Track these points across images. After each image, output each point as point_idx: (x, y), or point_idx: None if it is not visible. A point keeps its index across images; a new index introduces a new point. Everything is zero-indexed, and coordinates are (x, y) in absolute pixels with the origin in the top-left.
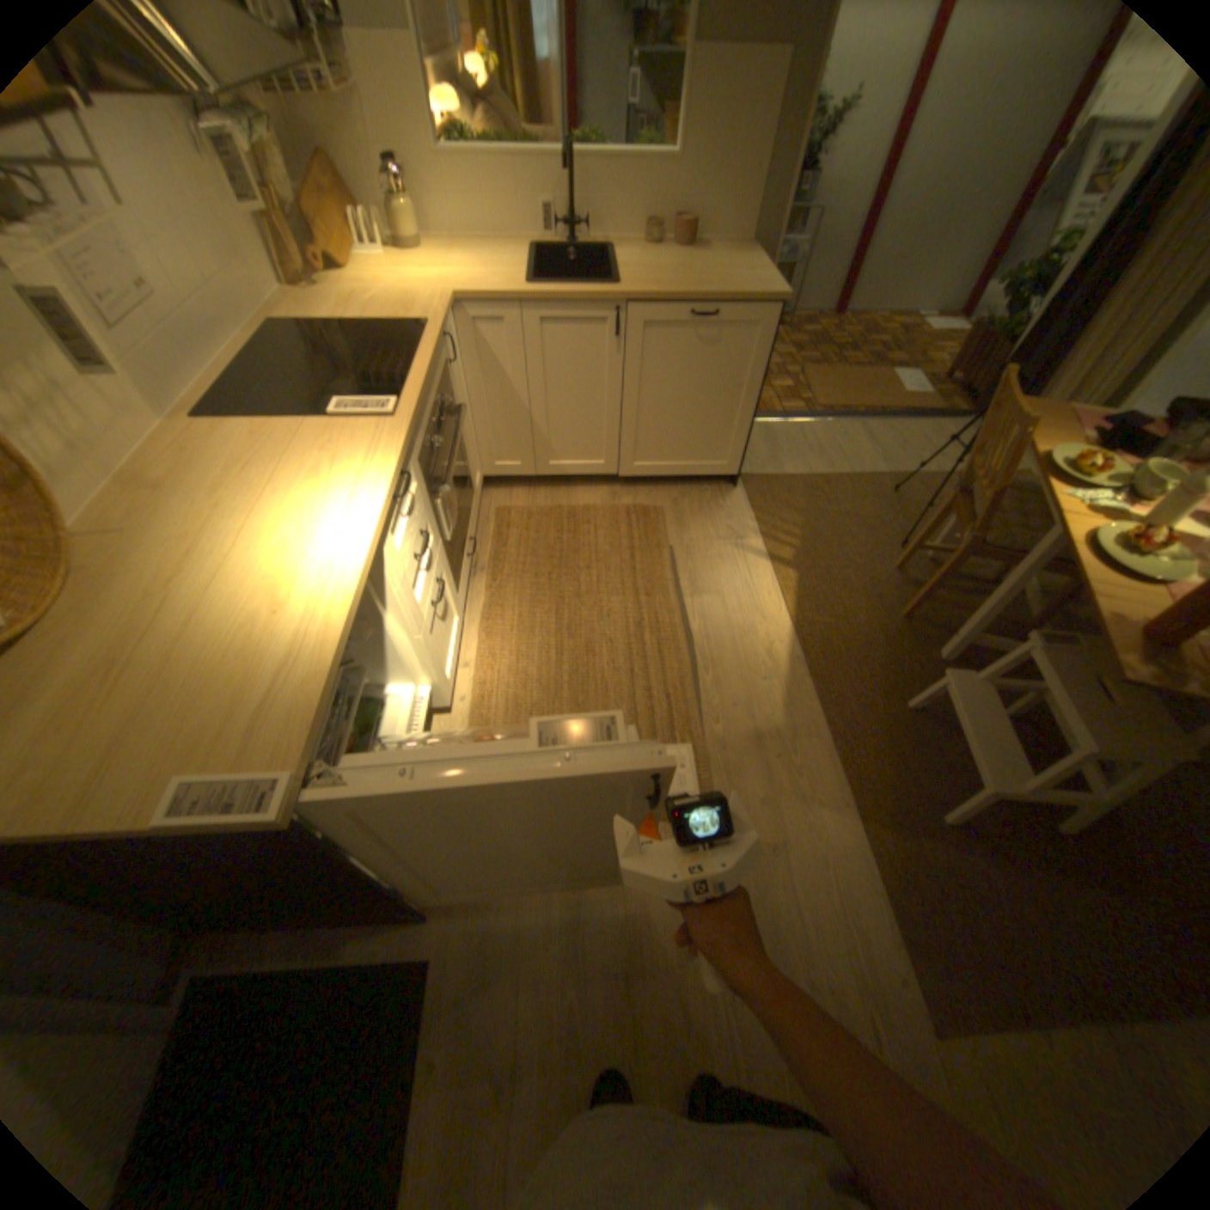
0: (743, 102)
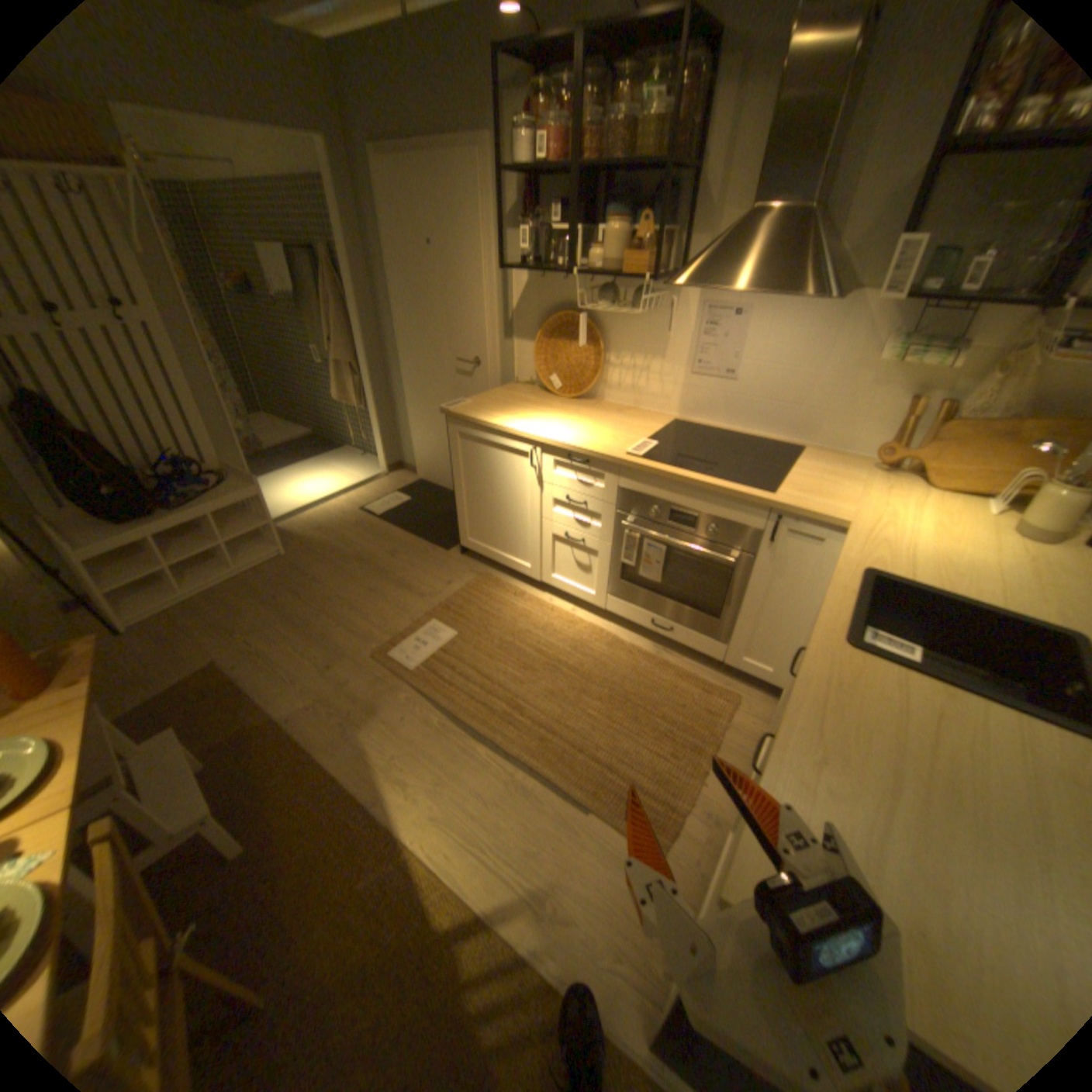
0: None
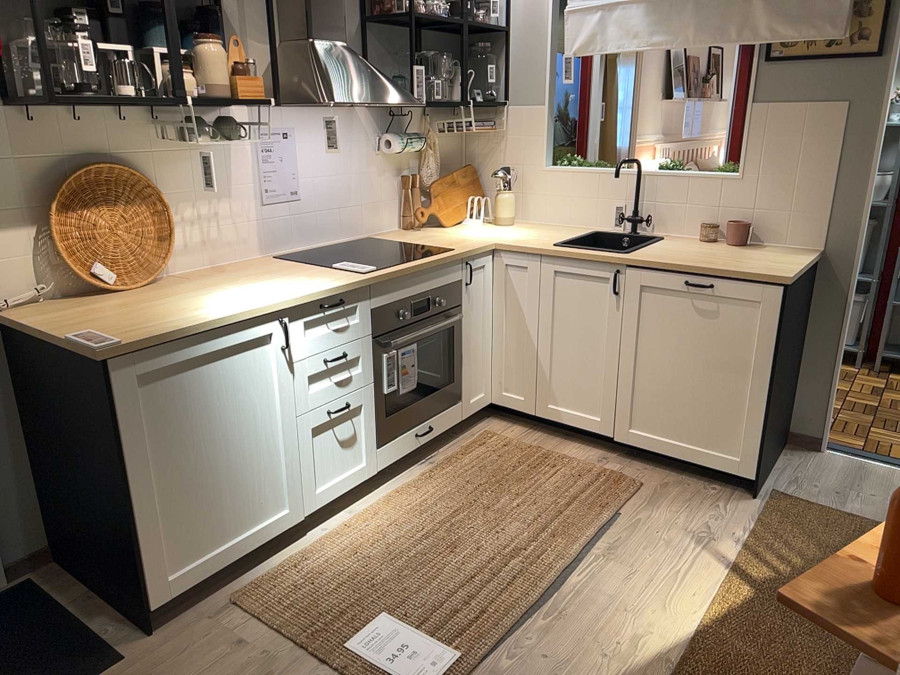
0: (803, 136)
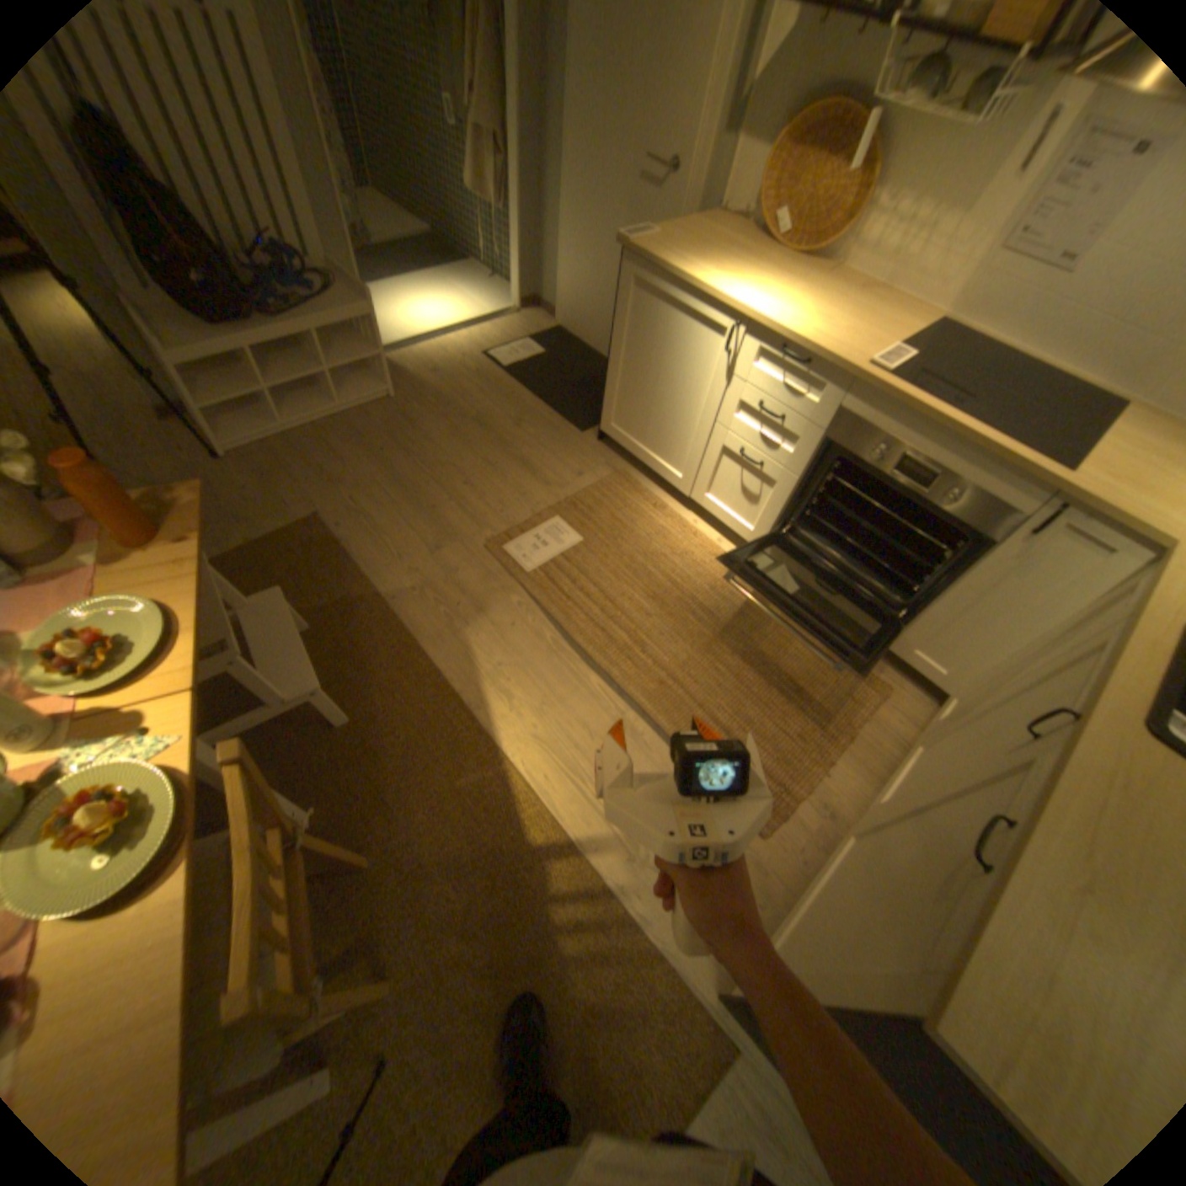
0: None
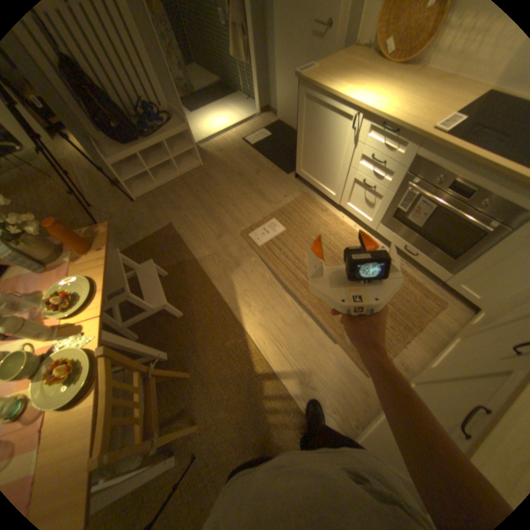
0: None
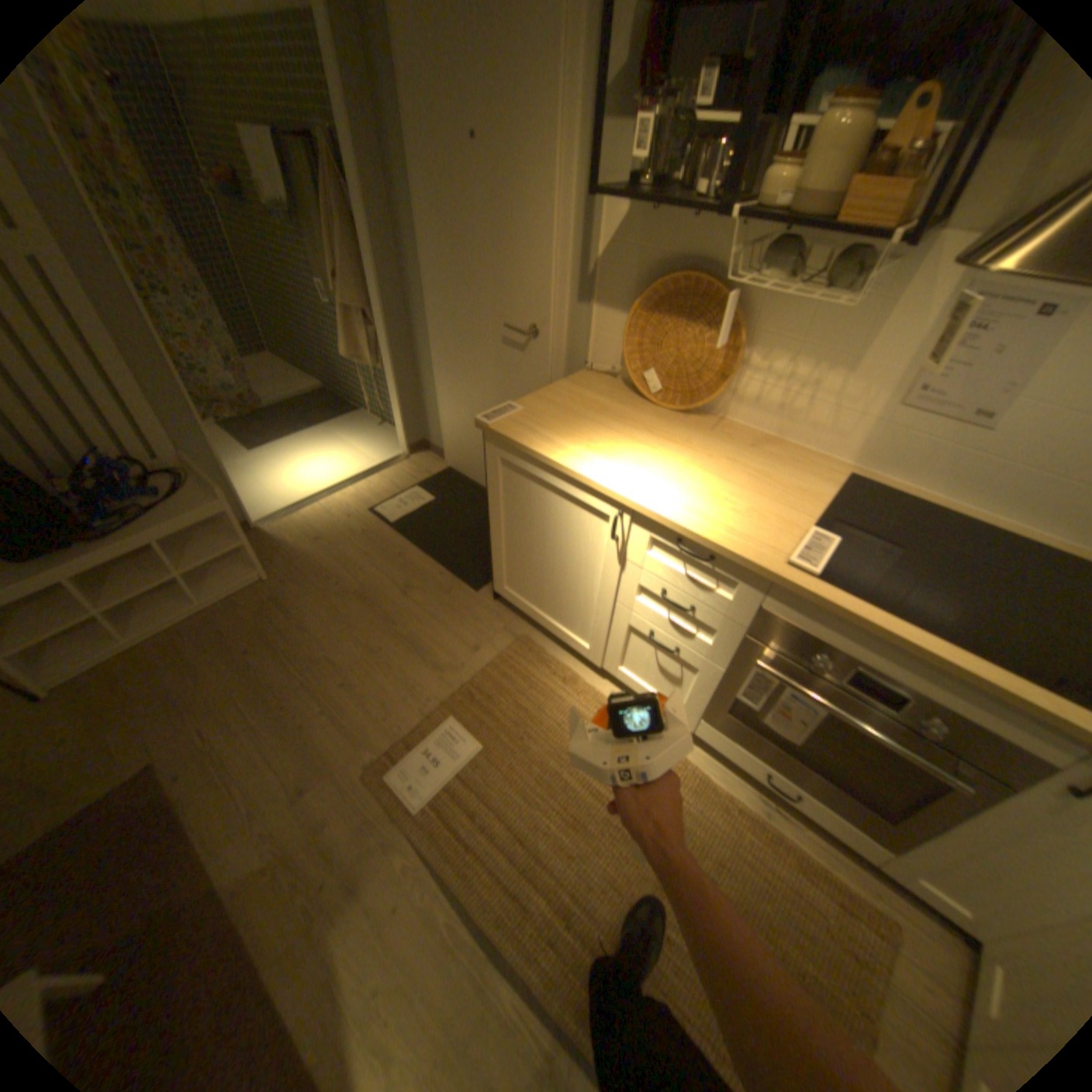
0: None
